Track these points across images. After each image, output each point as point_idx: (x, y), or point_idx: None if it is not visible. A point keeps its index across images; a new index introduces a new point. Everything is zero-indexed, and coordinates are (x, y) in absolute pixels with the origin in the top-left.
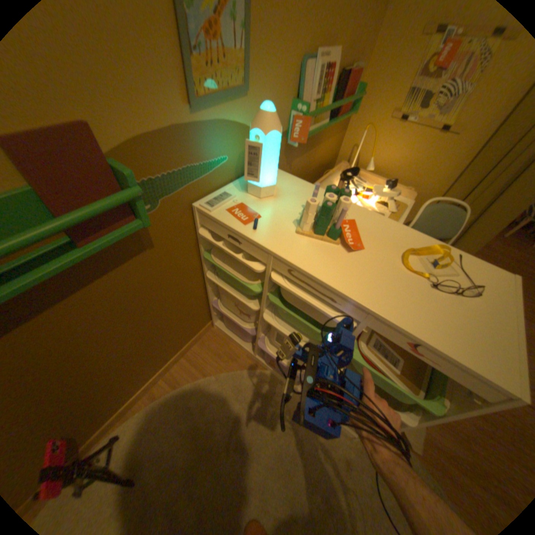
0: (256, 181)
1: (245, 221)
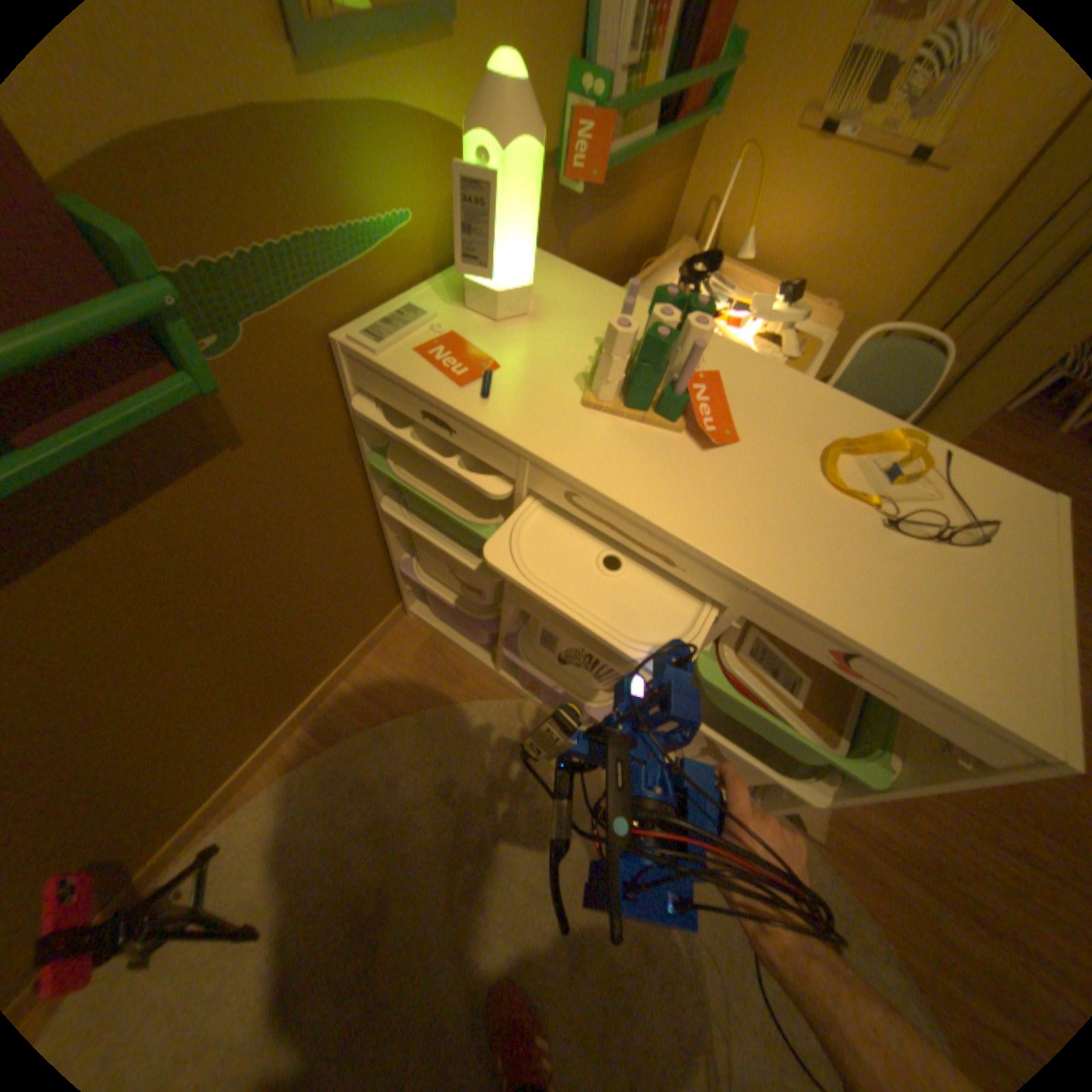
0: (485, 278)
1: (461, 377)
